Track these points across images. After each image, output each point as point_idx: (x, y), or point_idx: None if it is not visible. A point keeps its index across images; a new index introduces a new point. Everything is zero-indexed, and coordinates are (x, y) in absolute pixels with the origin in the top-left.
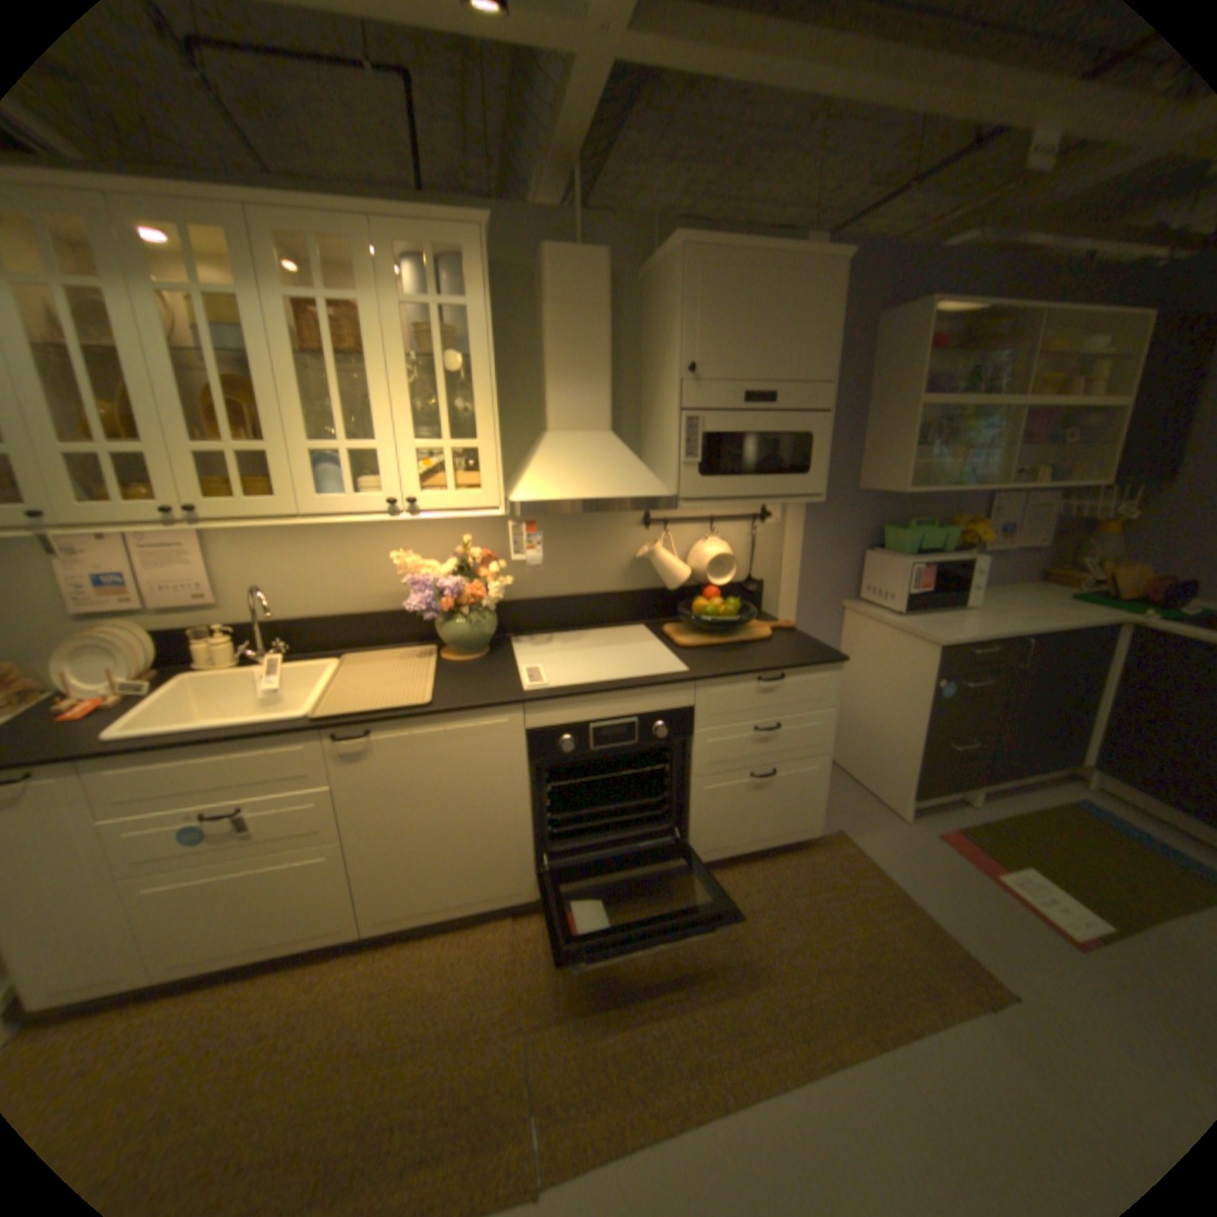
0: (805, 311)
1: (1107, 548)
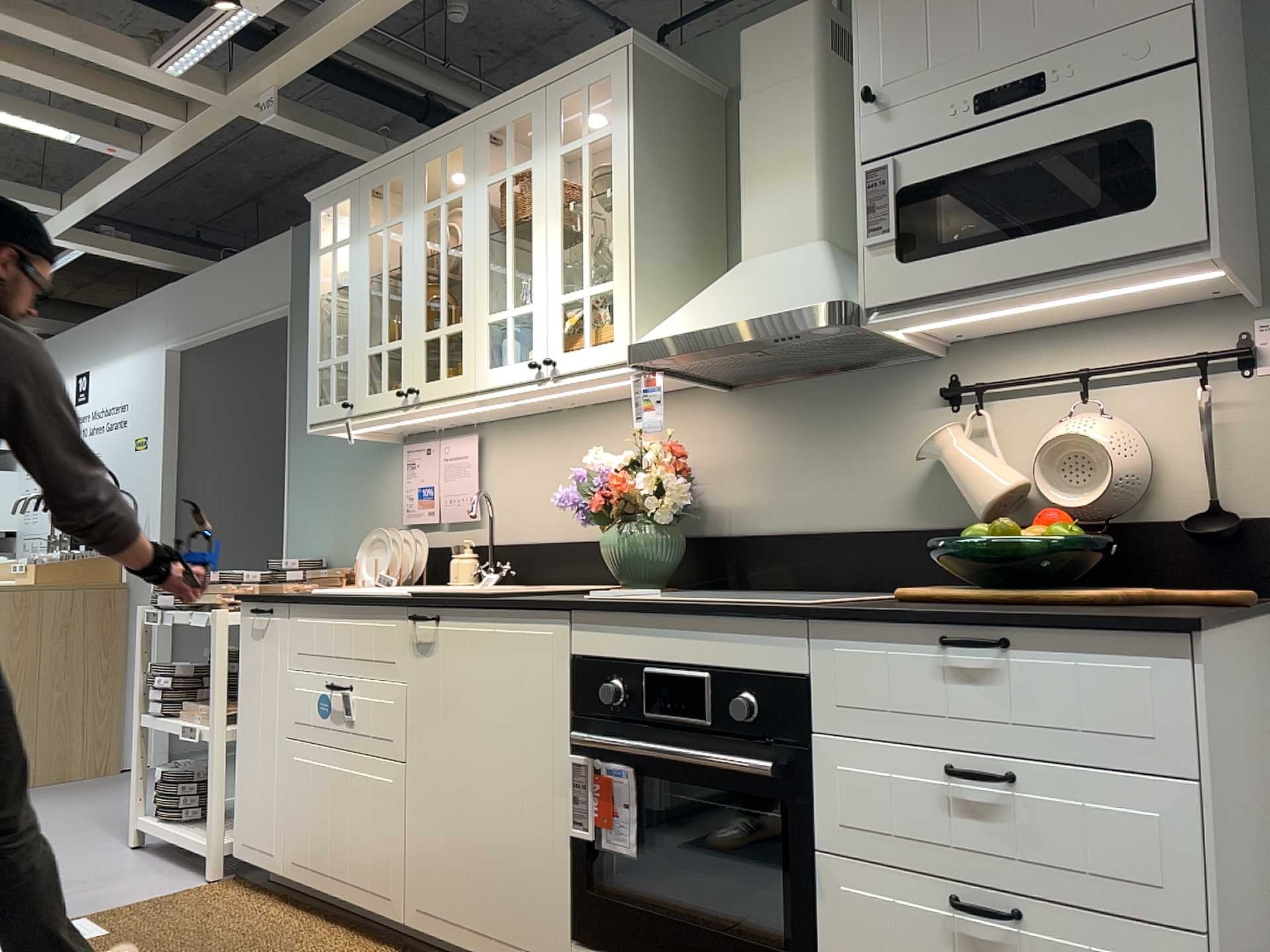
0: None
1: None
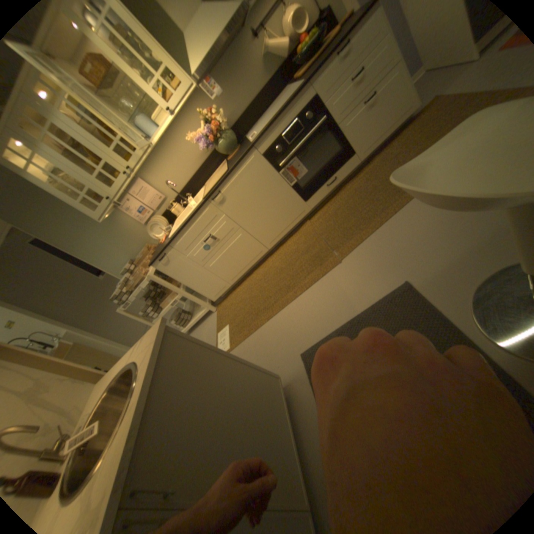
0: None
1: None
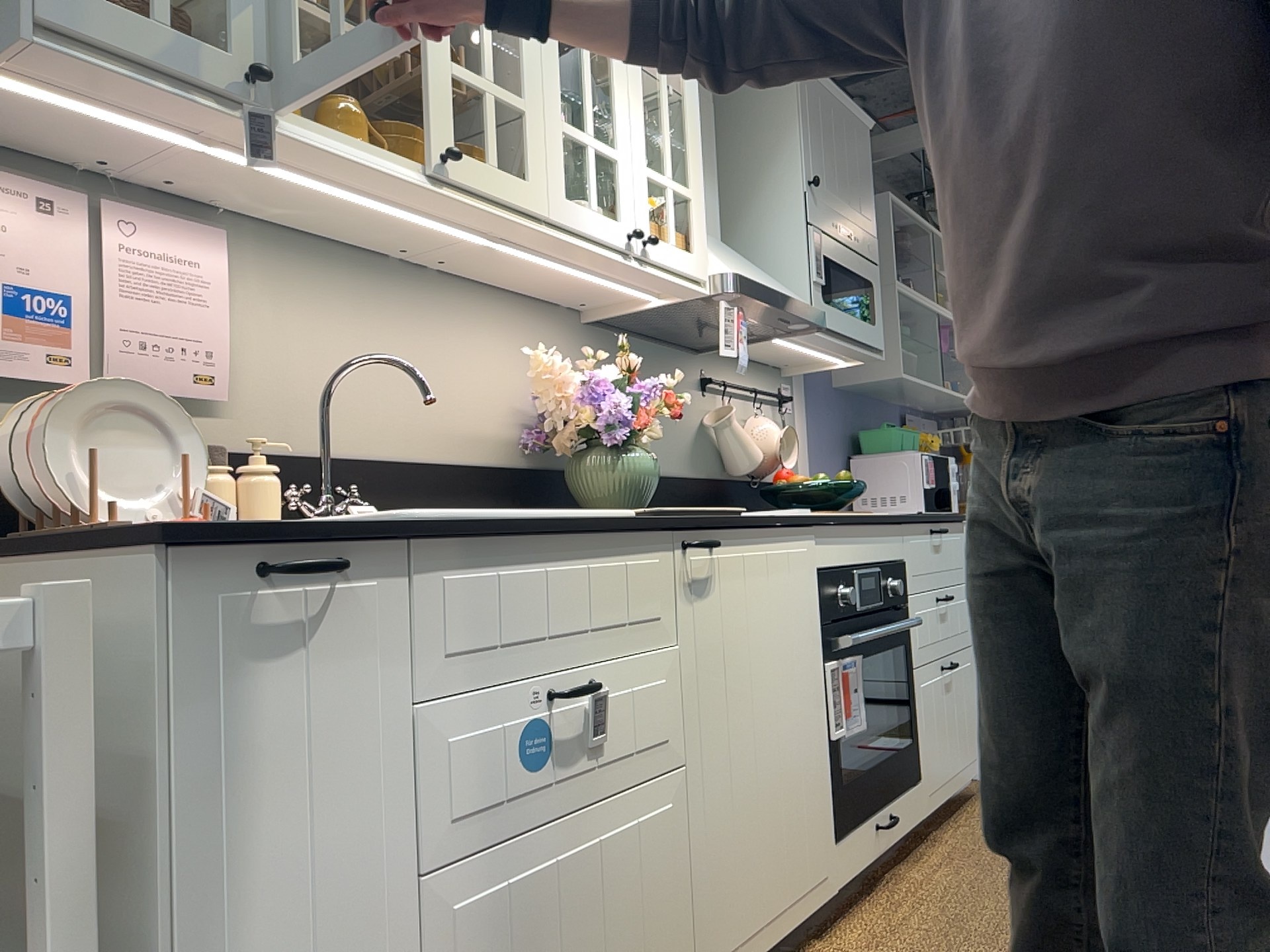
0: (858, 164)
1: None
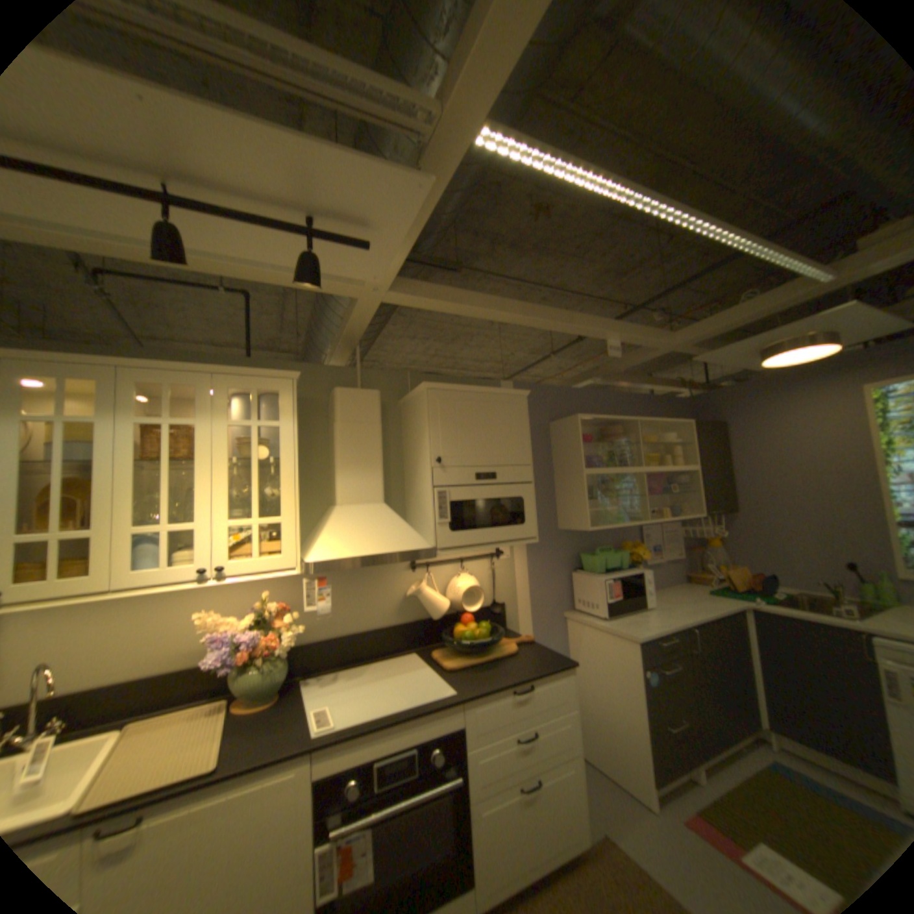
0: (505, 425)
1: (717, 556)
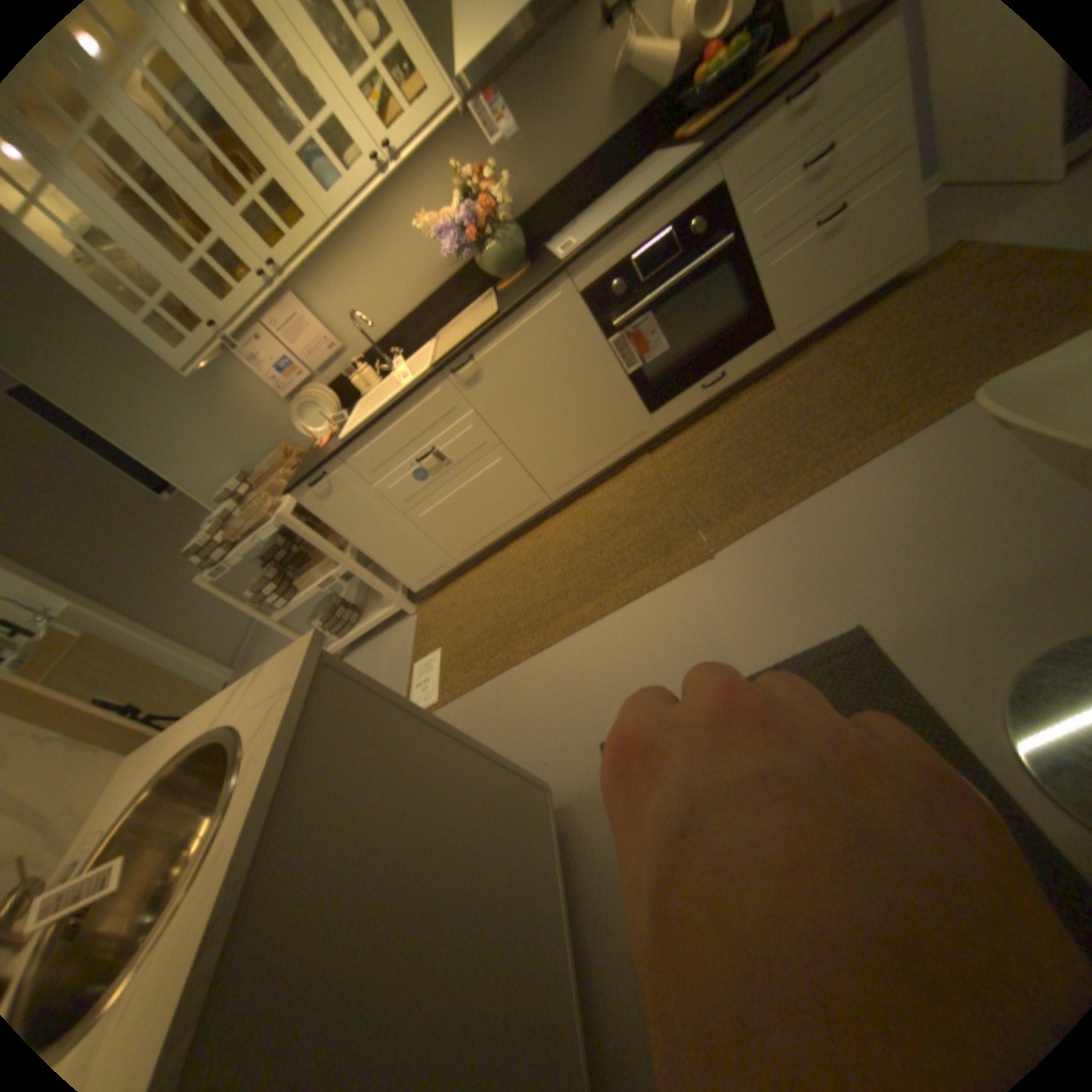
0: None
1: None
